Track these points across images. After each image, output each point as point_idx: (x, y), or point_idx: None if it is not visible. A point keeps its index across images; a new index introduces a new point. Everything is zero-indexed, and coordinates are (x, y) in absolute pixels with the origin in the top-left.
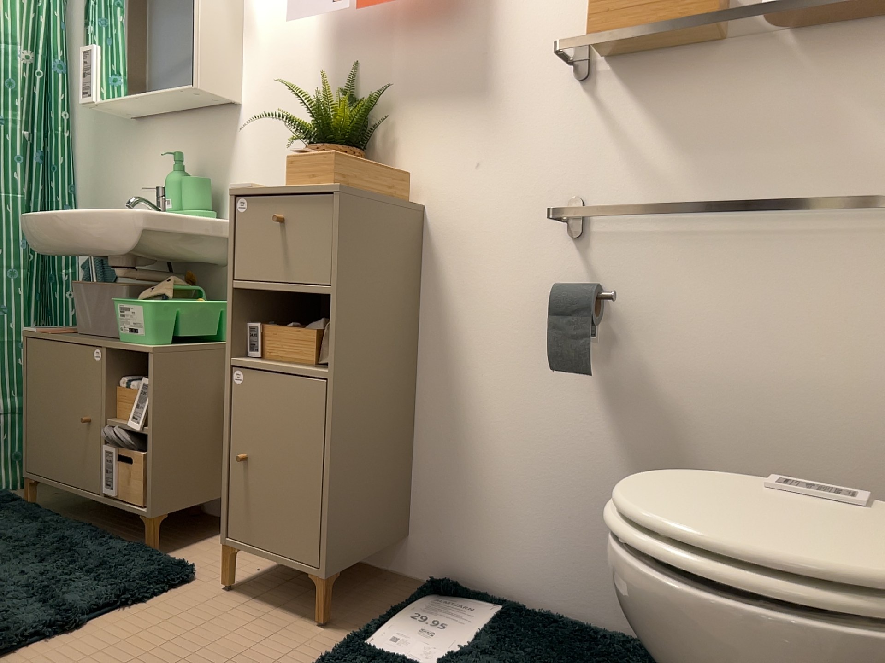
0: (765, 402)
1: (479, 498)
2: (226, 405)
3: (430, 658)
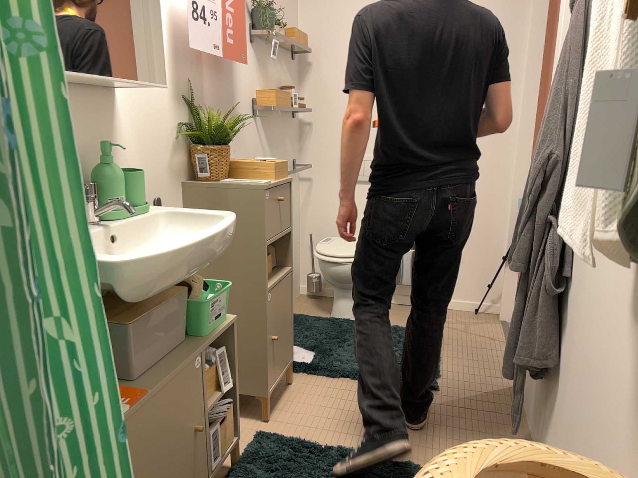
0: None
1: None
2: (269, 315)
3: (309, 352)
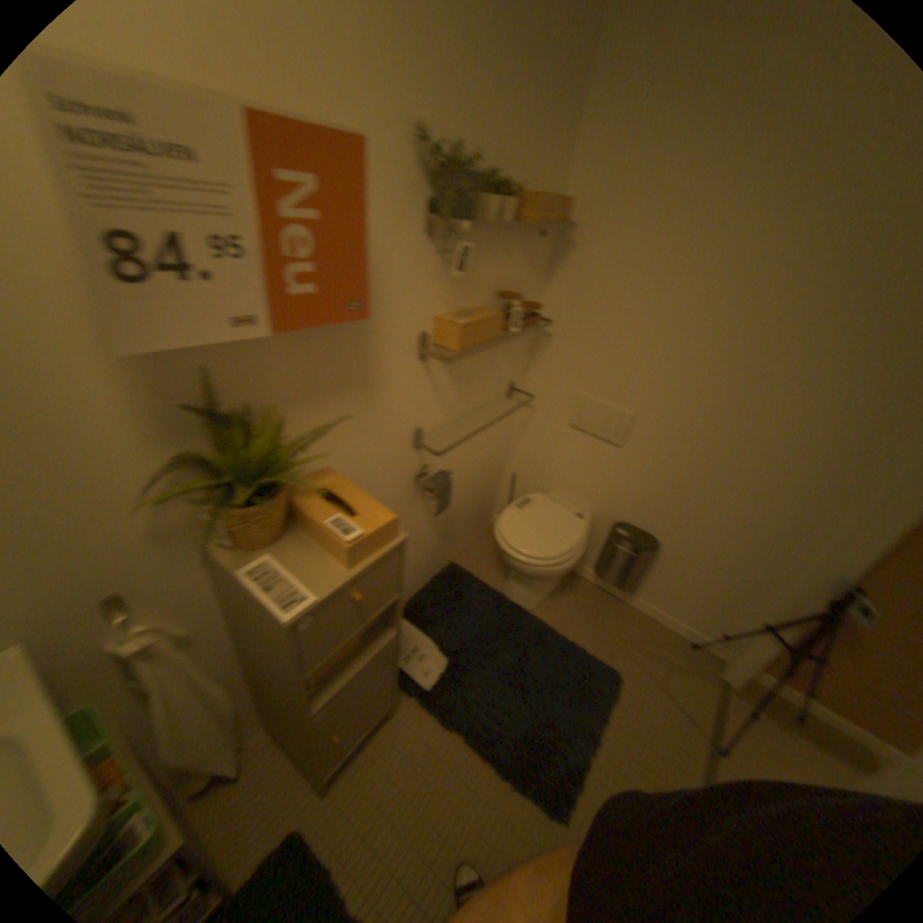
0: (471, 474)
1: None
2: (313, 739)
3: (440, 661)
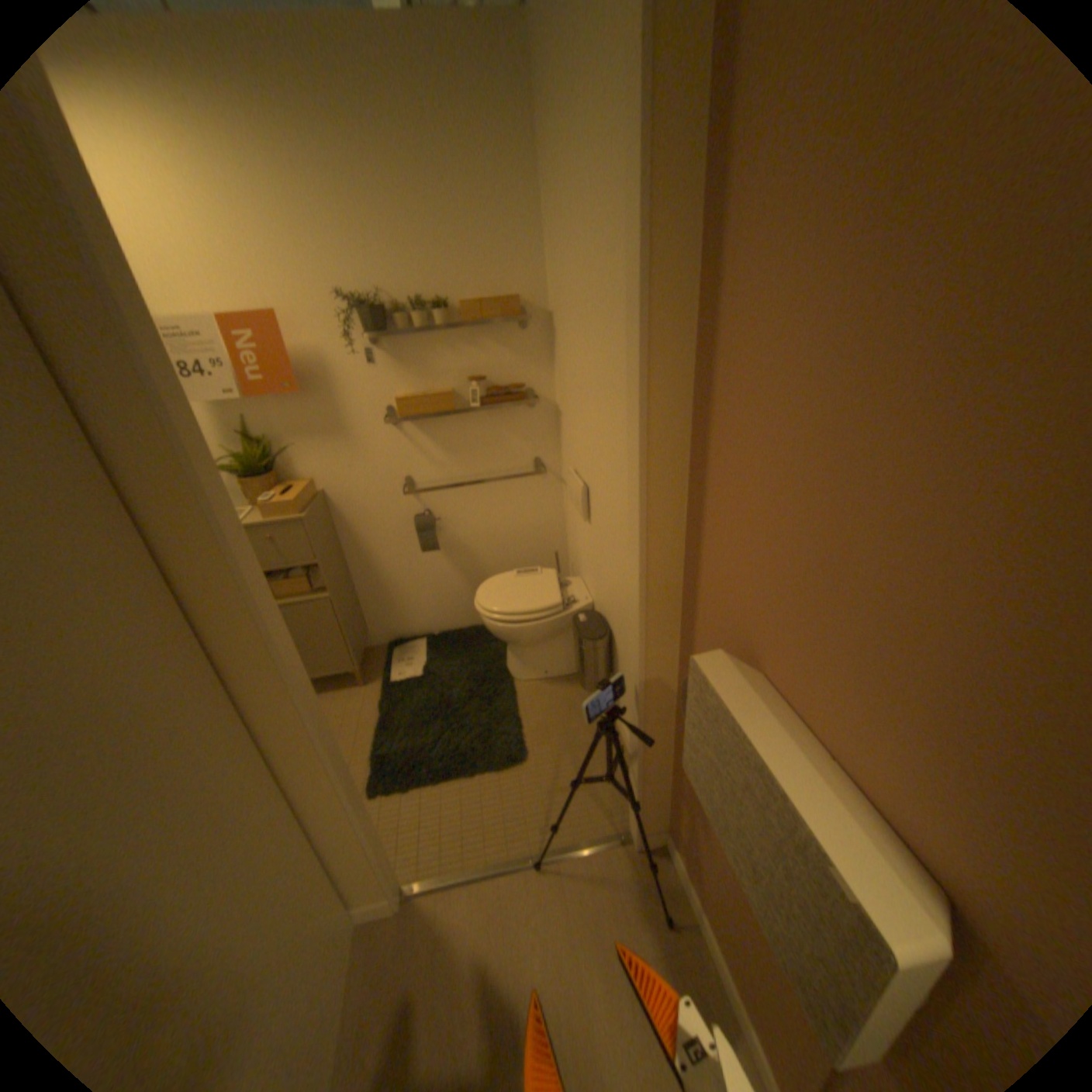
0: (500, 539)
1: (399, 606)
2: None
3: (417, 674)
